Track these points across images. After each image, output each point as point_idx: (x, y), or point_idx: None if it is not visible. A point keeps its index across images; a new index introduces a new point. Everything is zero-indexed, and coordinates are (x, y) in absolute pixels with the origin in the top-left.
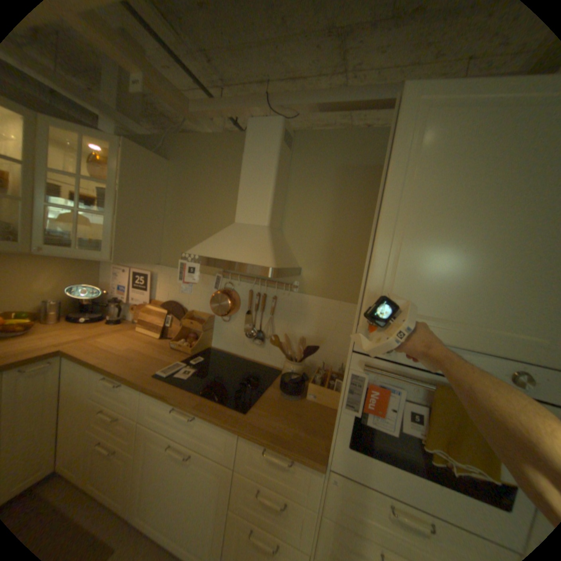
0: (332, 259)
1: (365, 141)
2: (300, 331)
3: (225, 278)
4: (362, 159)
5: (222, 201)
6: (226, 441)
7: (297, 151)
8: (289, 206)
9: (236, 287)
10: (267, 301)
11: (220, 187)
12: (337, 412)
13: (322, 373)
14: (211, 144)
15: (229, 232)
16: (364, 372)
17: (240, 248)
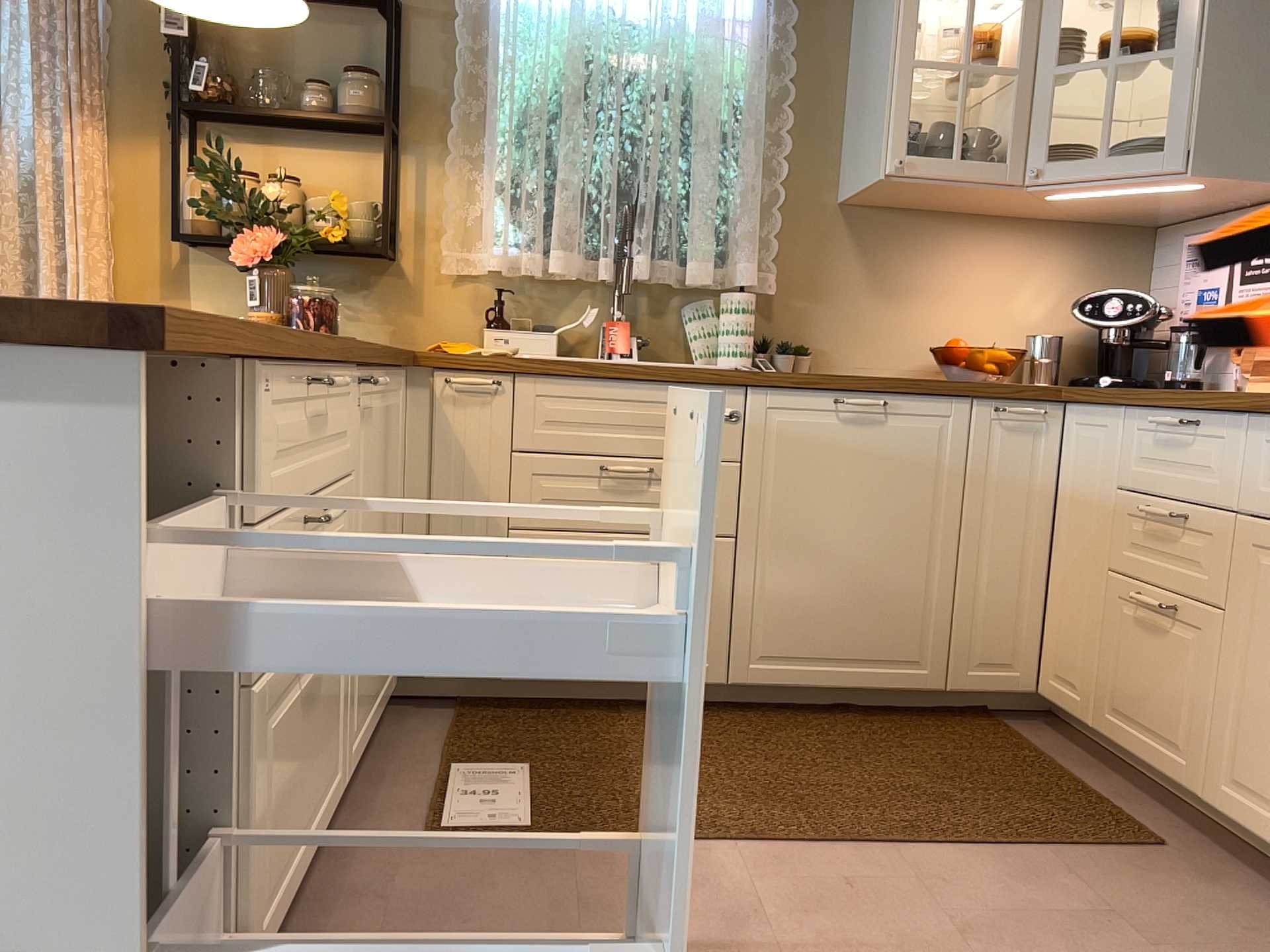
0: None
1: None
2: None
3: None
4: None
5: None
6: None
7: None
8: None
9: None
10: None
11: None
12: None
13: None
14: None
15: None
16: None
17: None
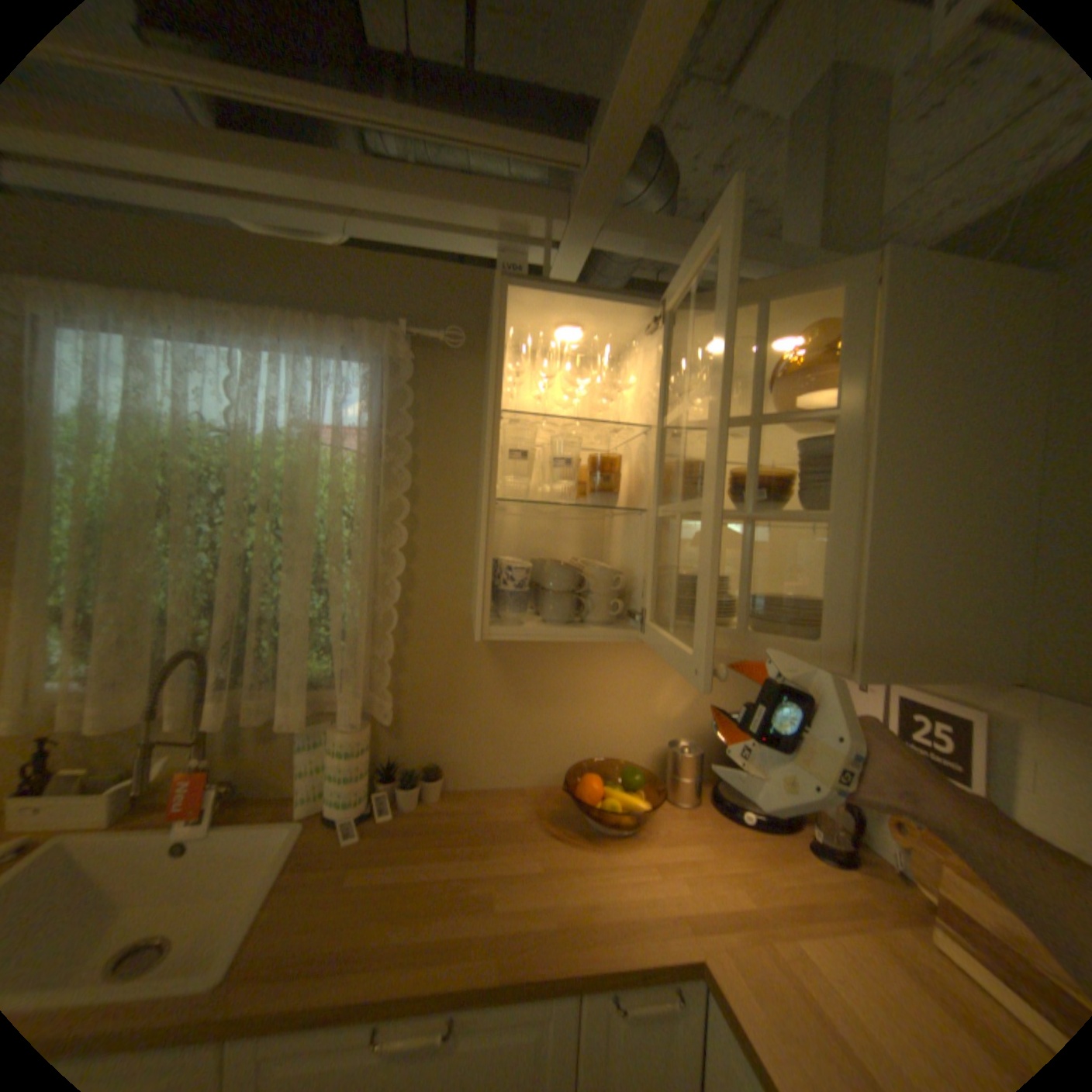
0: None
1: None
2: None
3: None
4: None
5: None
6: None
7: None
8: None
9: None
10: None
11: None
12: None
13: None
14: None
15: None
16: None
17: None
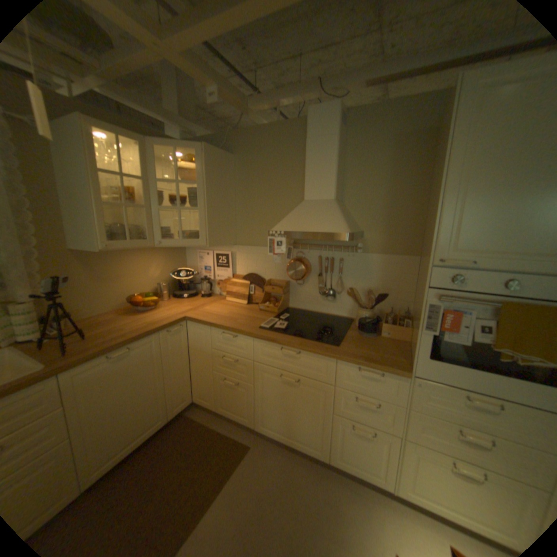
0: (391, 220)
1: (417, 108)
2: (366, 285)
3: (294, 249)
4: (414, 125)
5: (285, 183)
6: (326, 366)
7: (351, 127)
8: (347, 179)
9: (305, 255)
10: (335, 264)
11: (282, 171)
12: (409, 343)
13: (392, 316)
14: (270, 134)
15: (302, 209)
16: (438, 302)
17: (315, 221)
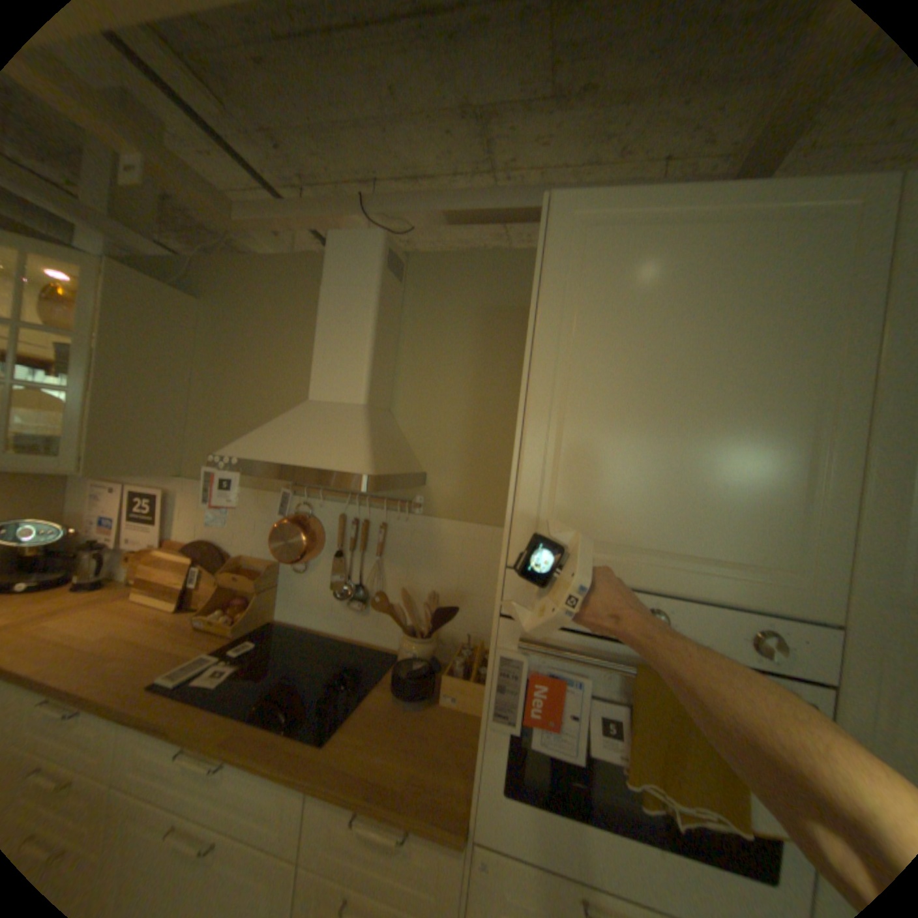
0: (476, 456)
1: (517, 270)
2: (428, 582)
3: (297, 495)
4: (514, 297)
5: (291, 365)
6: (282, 805)
7: (412, 283)
8: (402, 371)
9: (317, 511)
10: (371, 533)
11: (288, 341)
12: None
13: (466, 655)
14: (271, 272)
15: (298, 416)
16: (521, 651)
17: (313, 443)
